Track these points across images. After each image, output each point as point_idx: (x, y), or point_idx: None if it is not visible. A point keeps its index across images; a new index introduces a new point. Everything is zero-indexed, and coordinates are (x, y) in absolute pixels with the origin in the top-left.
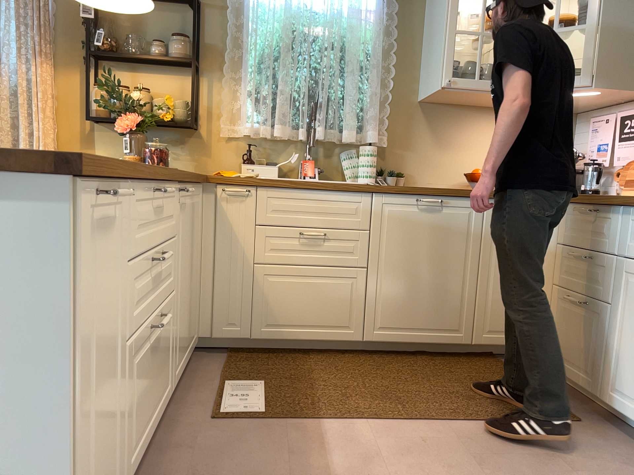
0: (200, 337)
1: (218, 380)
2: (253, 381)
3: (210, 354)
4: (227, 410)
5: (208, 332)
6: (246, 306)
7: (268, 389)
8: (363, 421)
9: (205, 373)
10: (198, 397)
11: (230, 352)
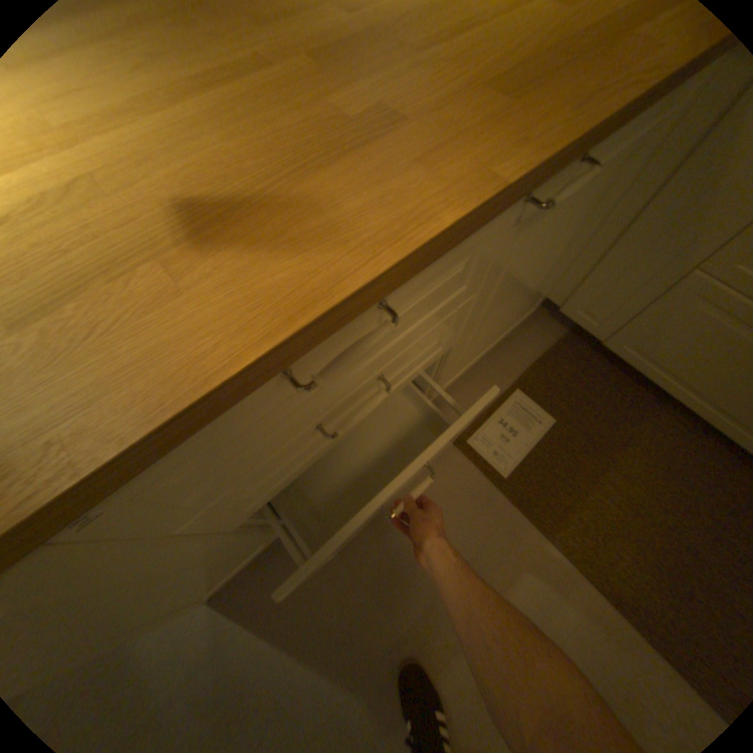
0: (550, 299)
1: (517, 380)
2: (548, 411)
3: (552, 319)
4: (481, 443)
5: (562, 301)
6: (631, 311)
7: (550, 441)
8: (599, 593)
9: (515, 355)
10: (475, 396)
11: (575, 330)
